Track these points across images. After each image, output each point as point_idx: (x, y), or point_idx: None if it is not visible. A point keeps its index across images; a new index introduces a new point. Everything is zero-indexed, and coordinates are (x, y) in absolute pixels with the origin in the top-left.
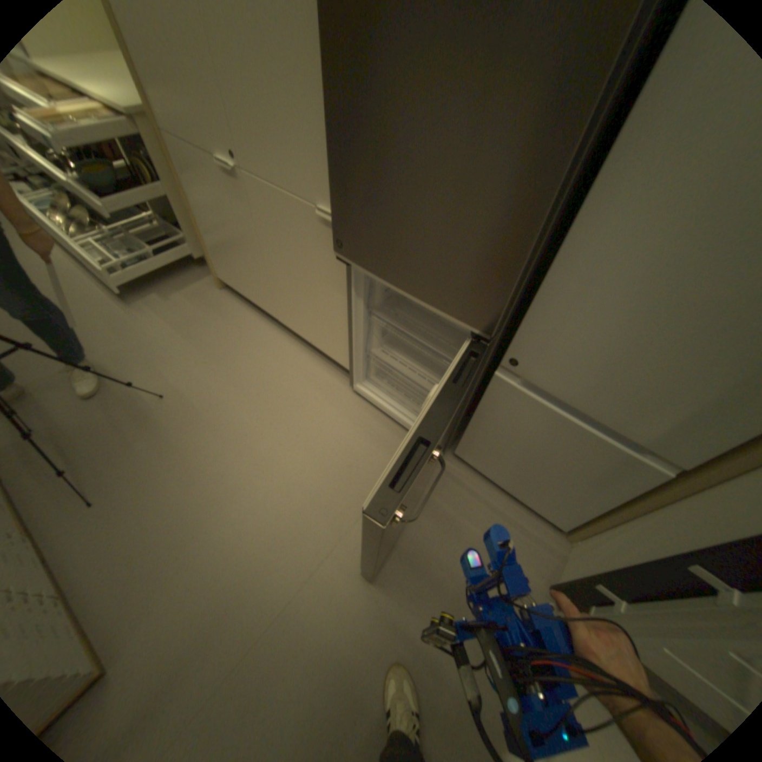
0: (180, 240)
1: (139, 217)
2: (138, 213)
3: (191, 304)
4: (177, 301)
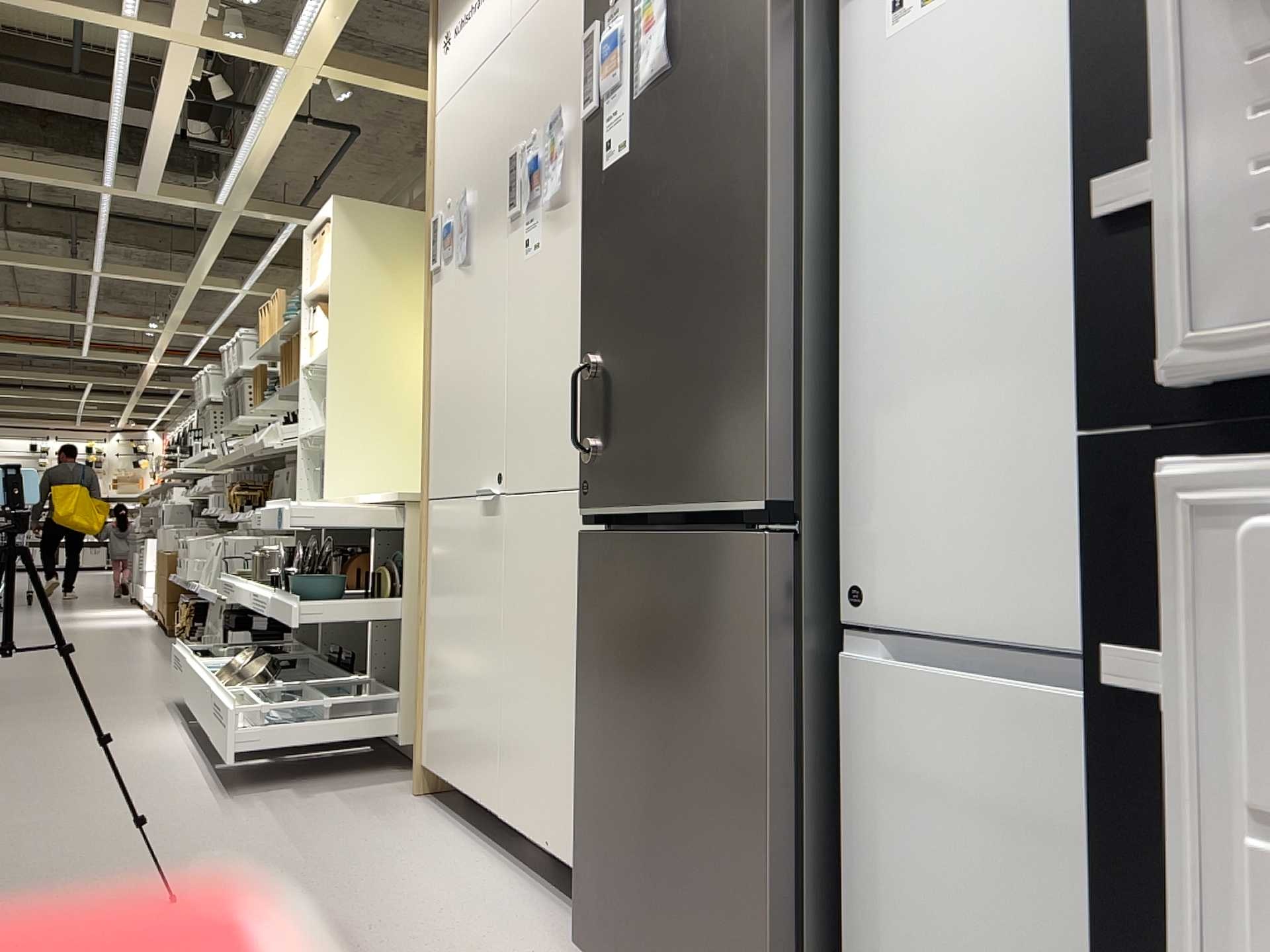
0: (392, 708)
1: (347, 684)
2: (348, 676)
3: (347, 805)
4: (325, 799)
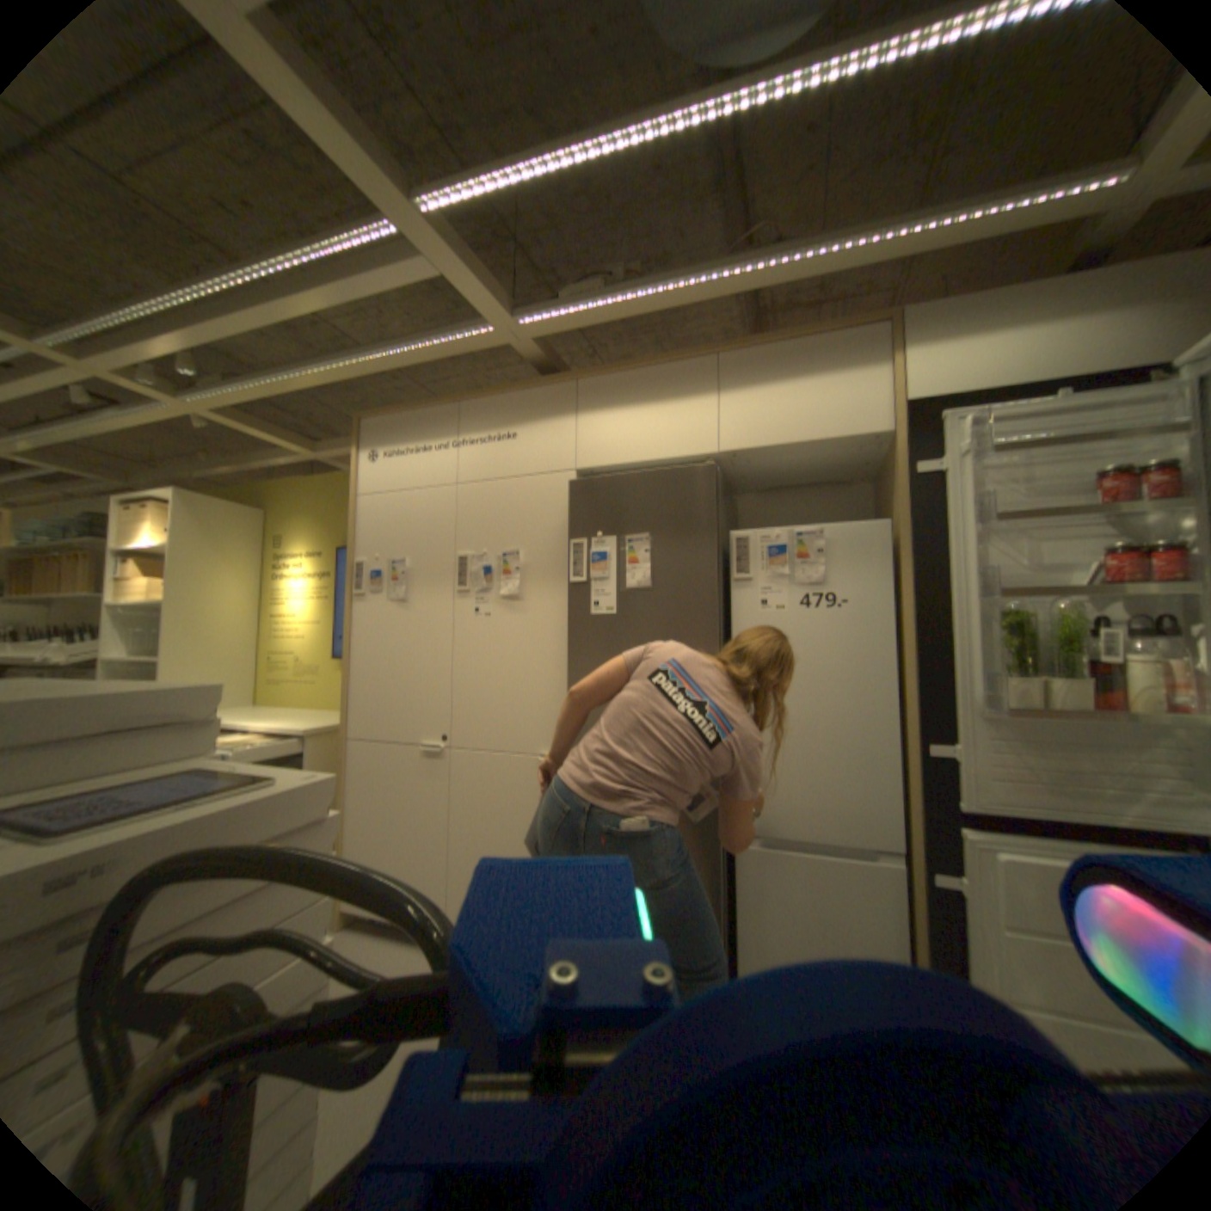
0: None
1: None
2: None
3: None
4: None
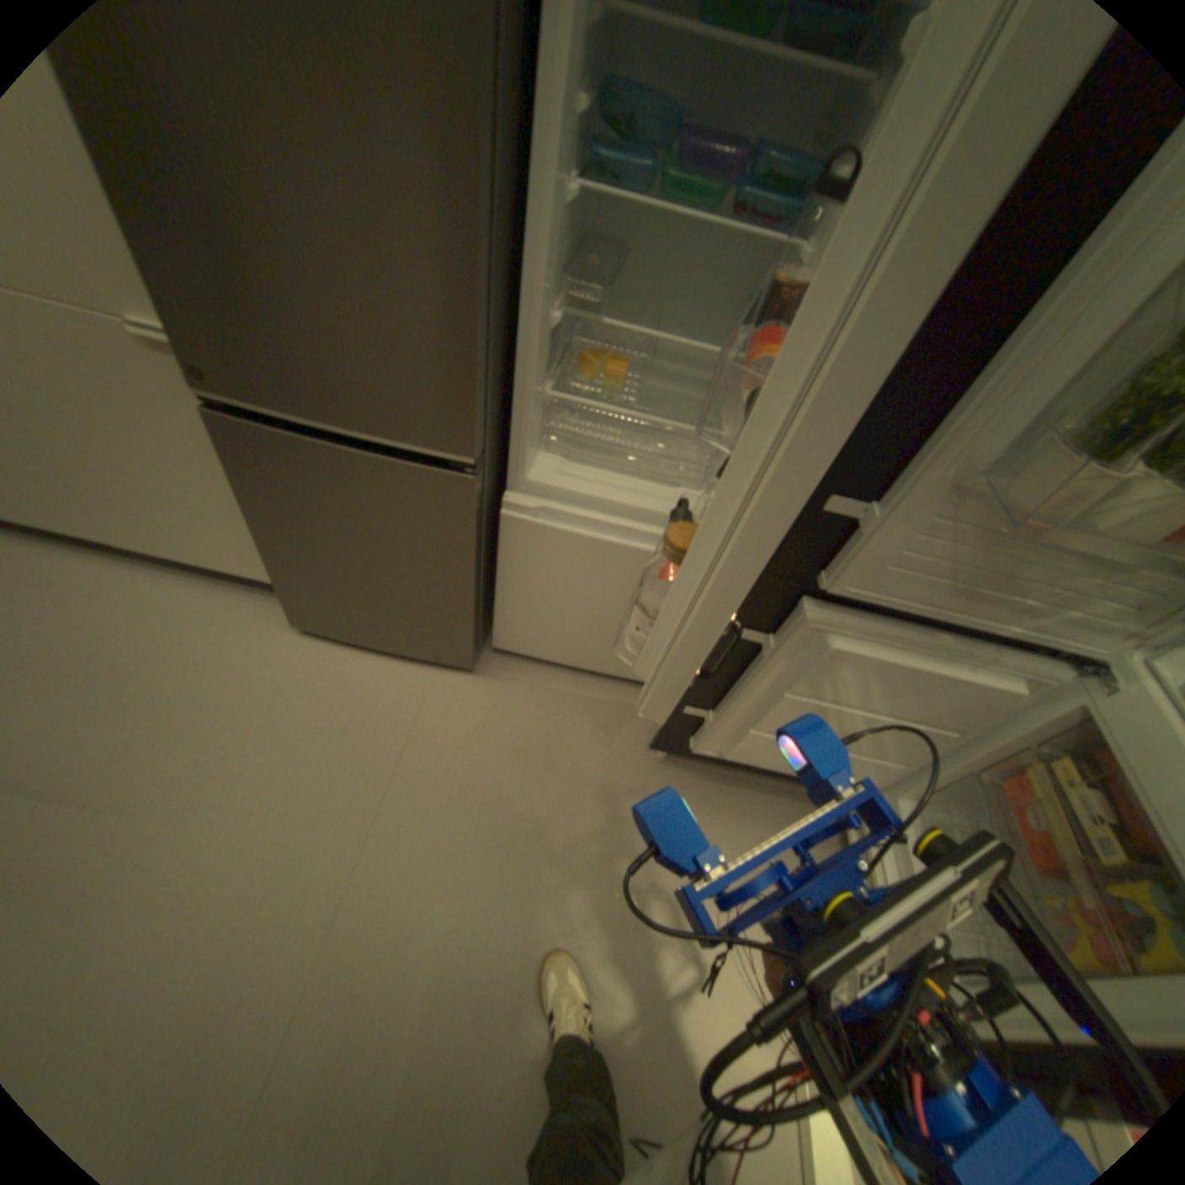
0: None
1: None
2: None
3: None
4: None
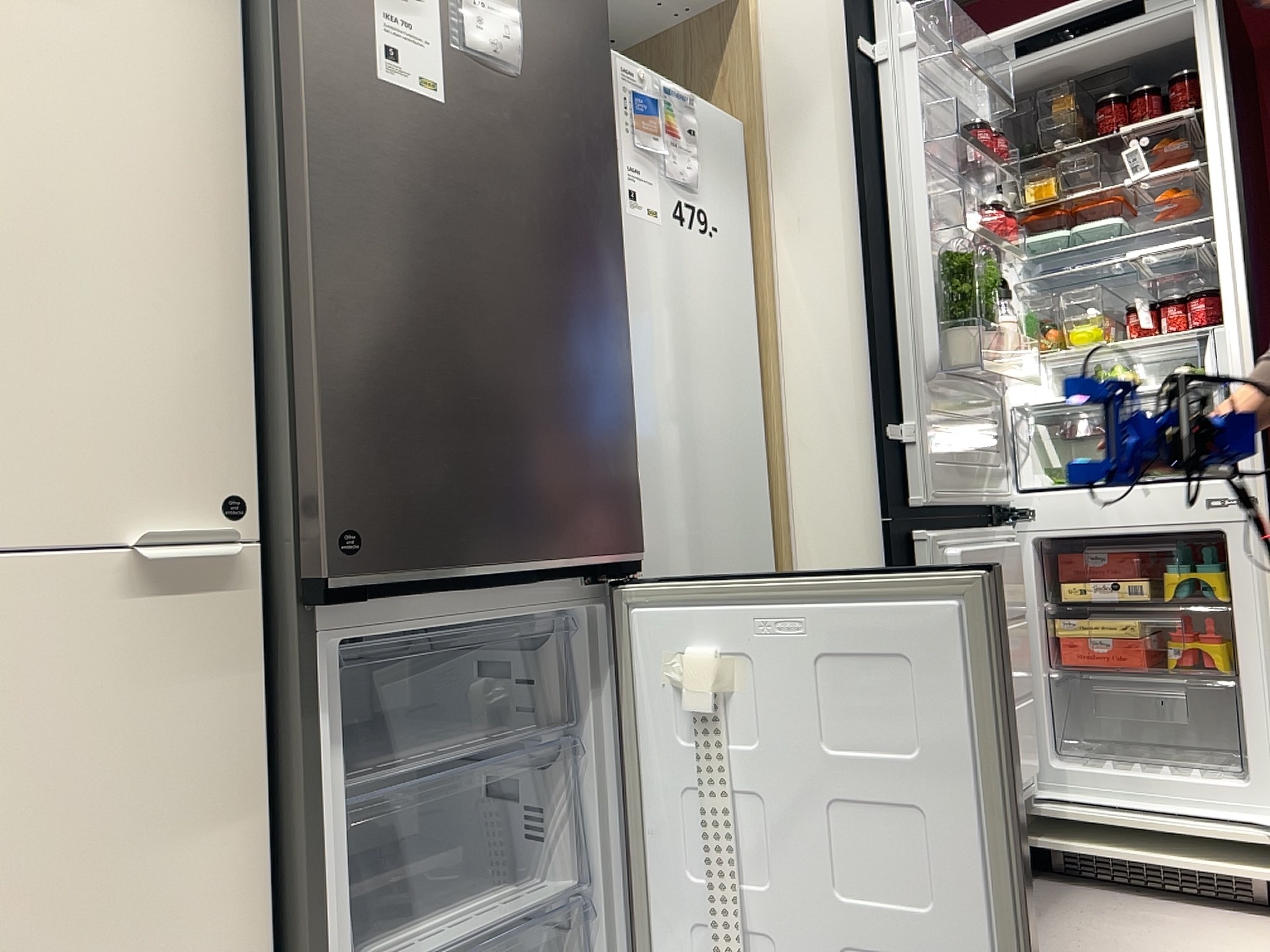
0: None
1: None
2: None
3: None
4: None
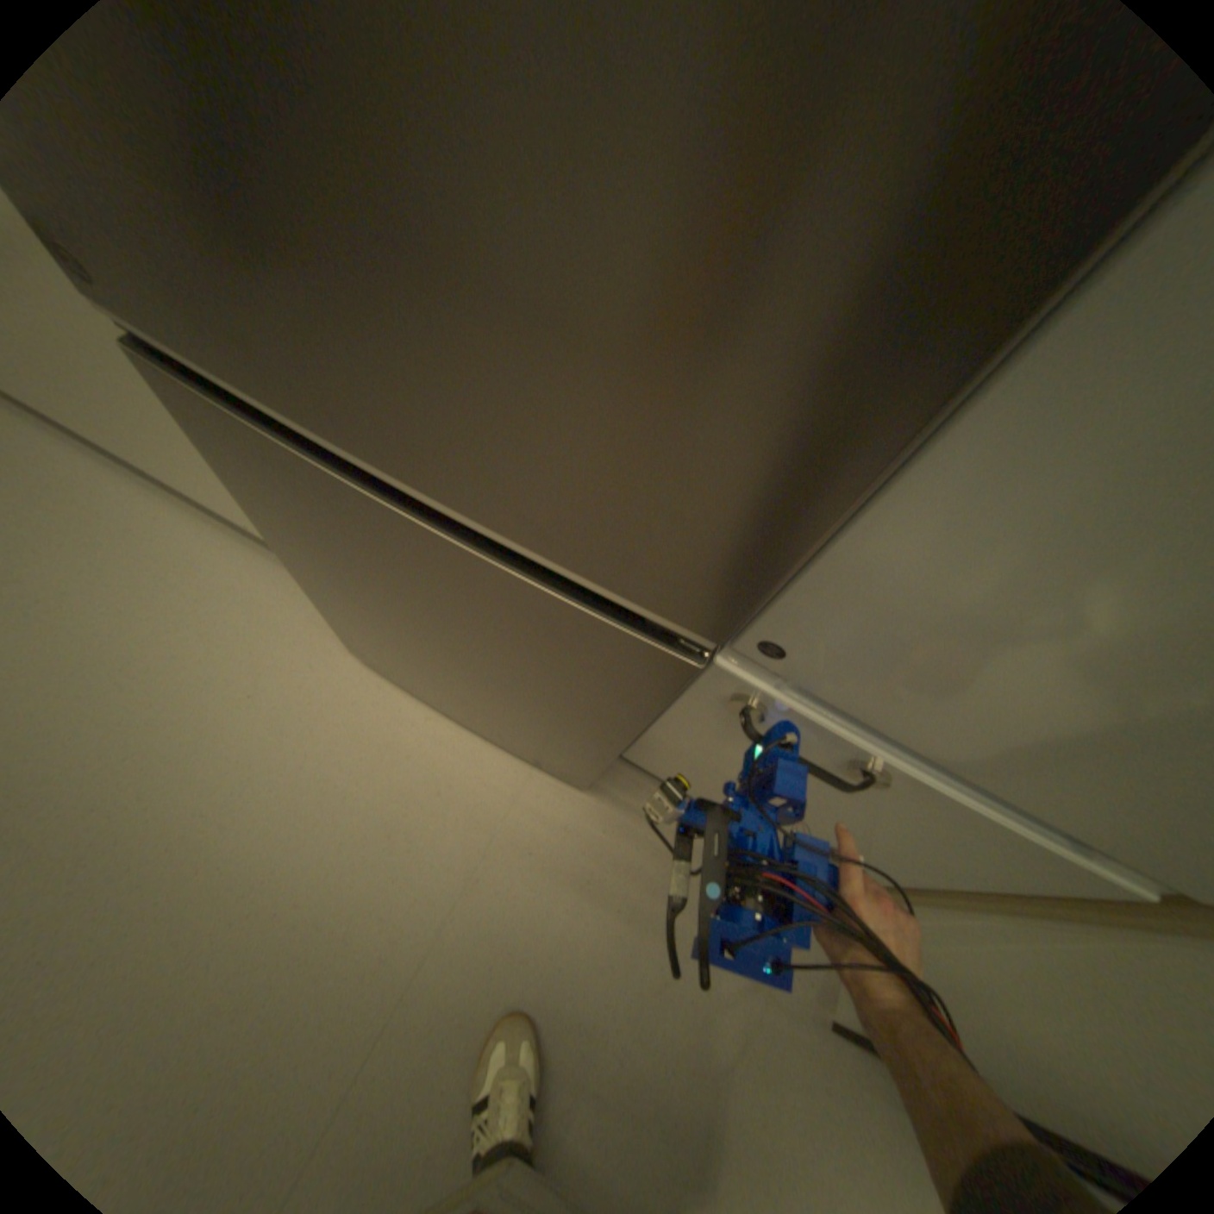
0: None
1: None
2: None
3: None
4: None
